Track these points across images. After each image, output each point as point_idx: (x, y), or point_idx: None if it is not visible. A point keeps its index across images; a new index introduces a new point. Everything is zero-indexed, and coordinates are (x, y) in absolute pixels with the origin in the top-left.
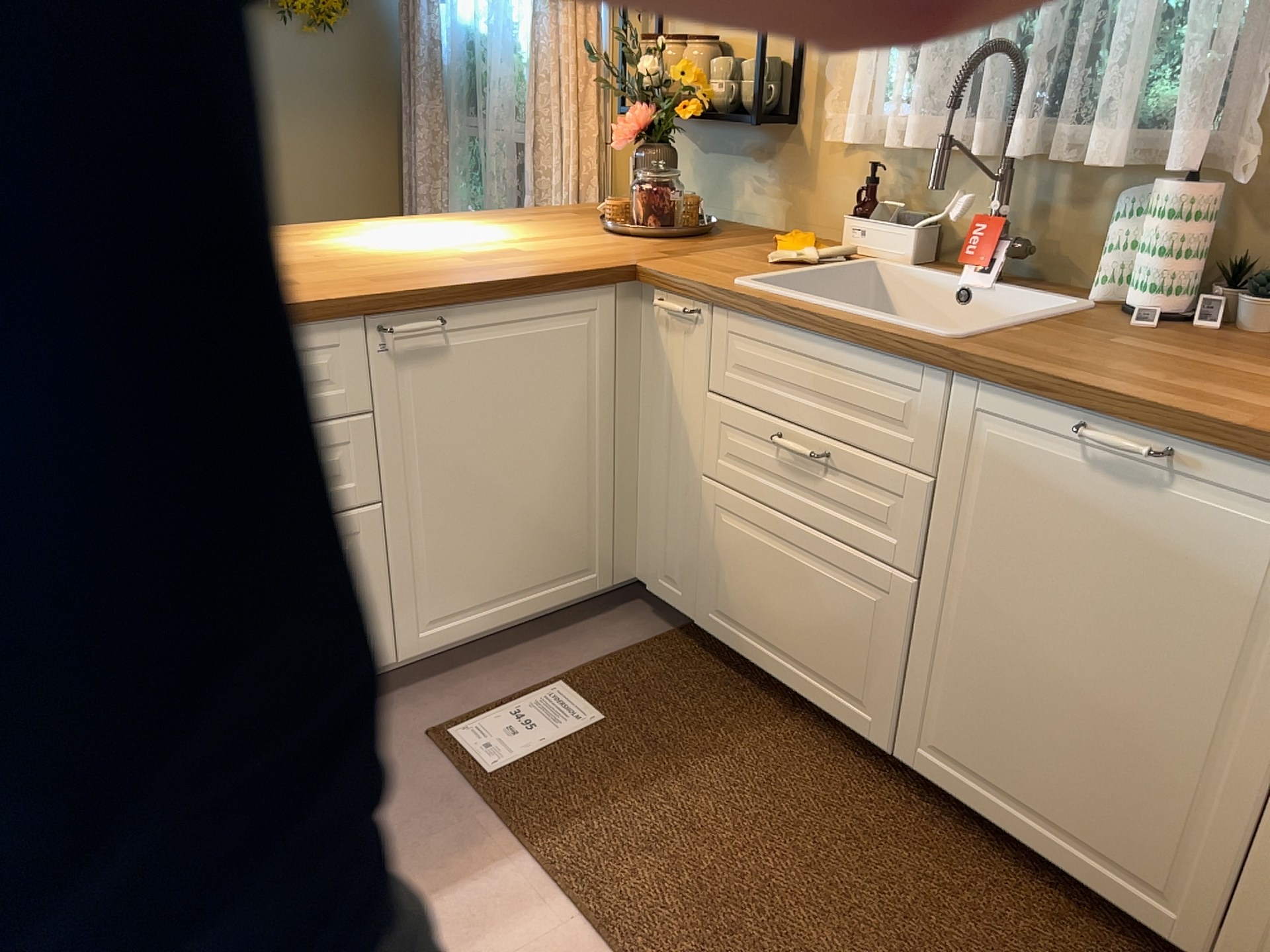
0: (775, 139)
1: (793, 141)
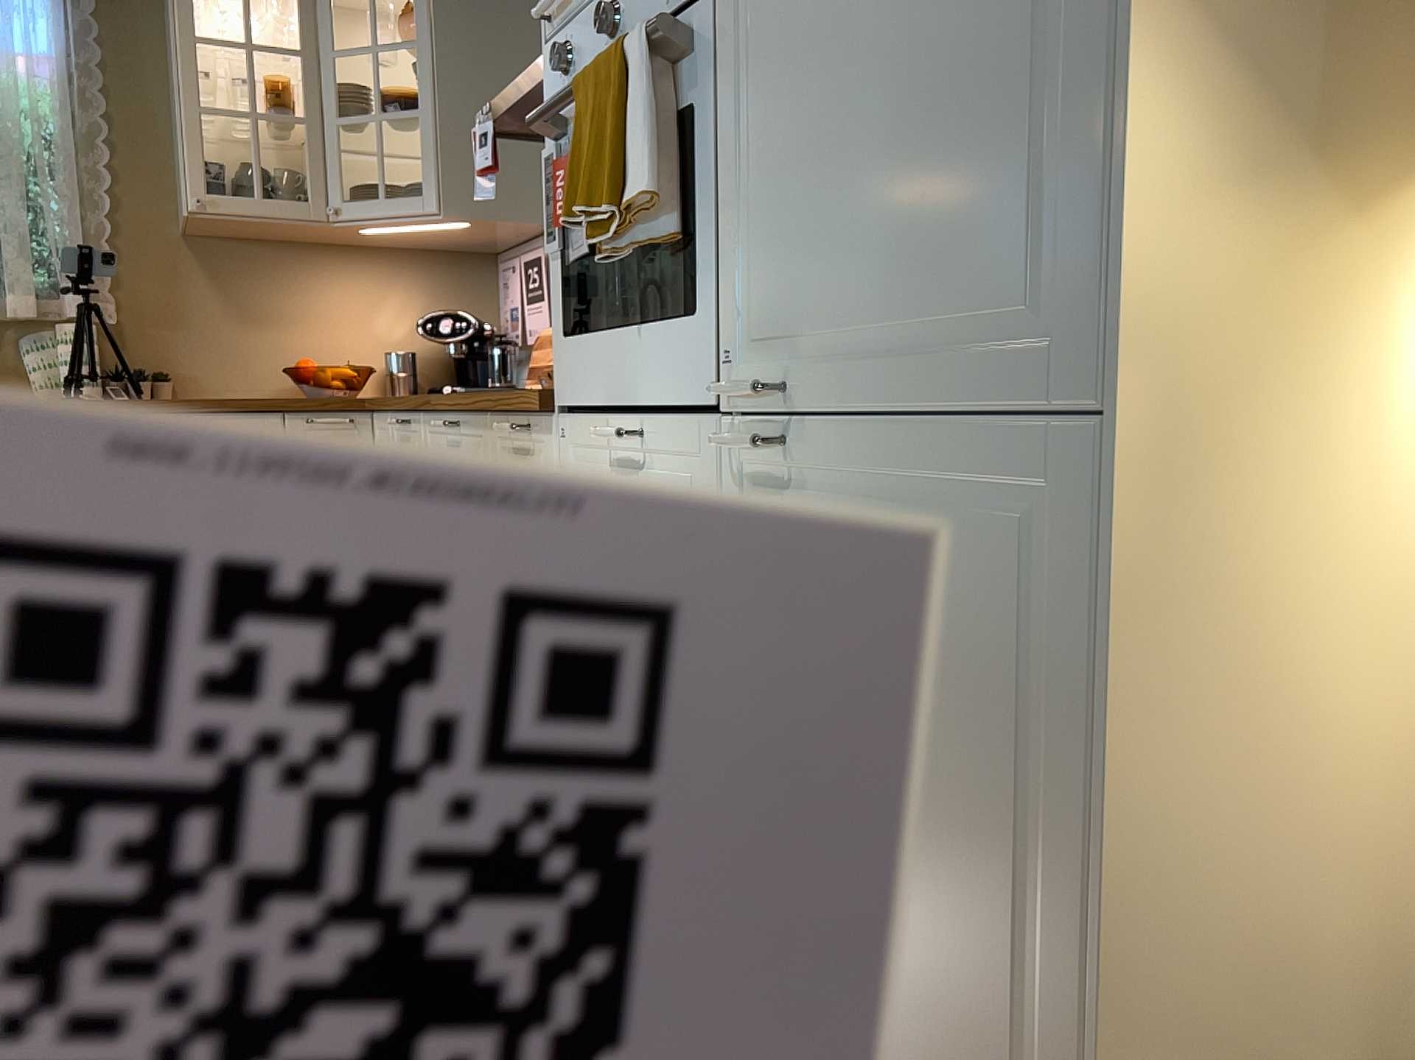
0: None
1: None
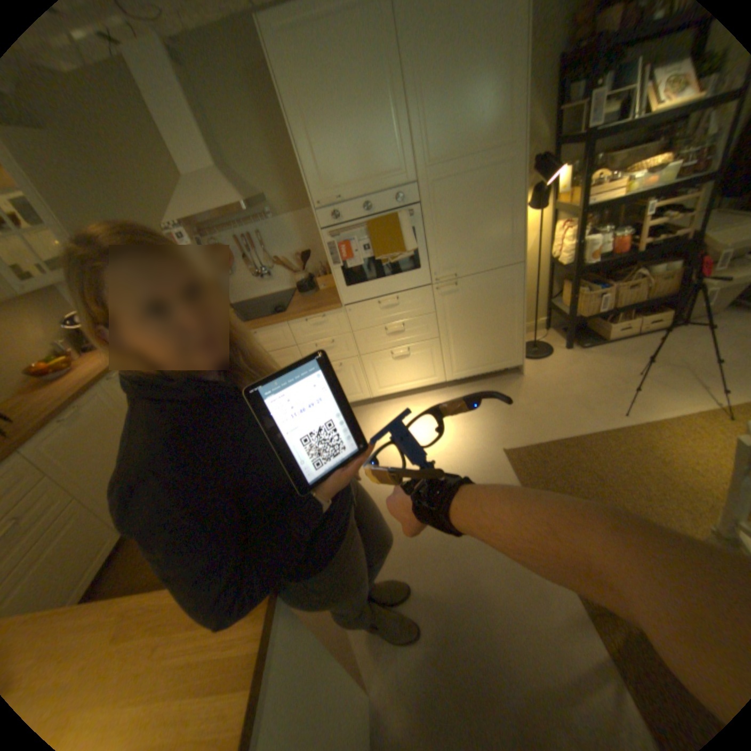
0: None
1: None
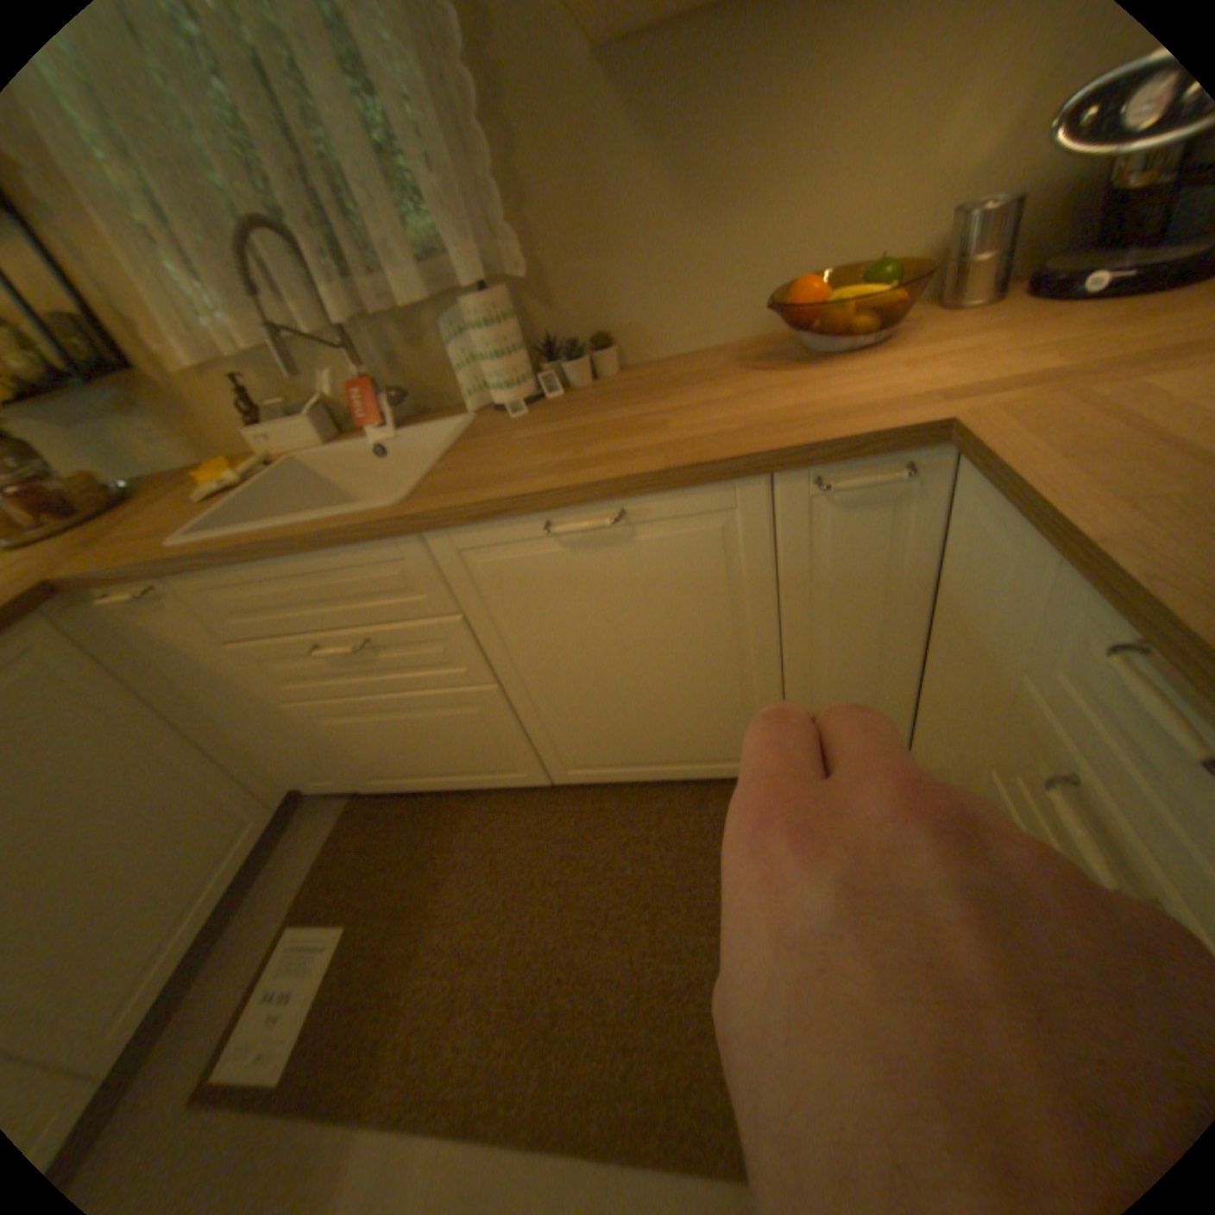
0: (129, 389)
1: (148, 384)
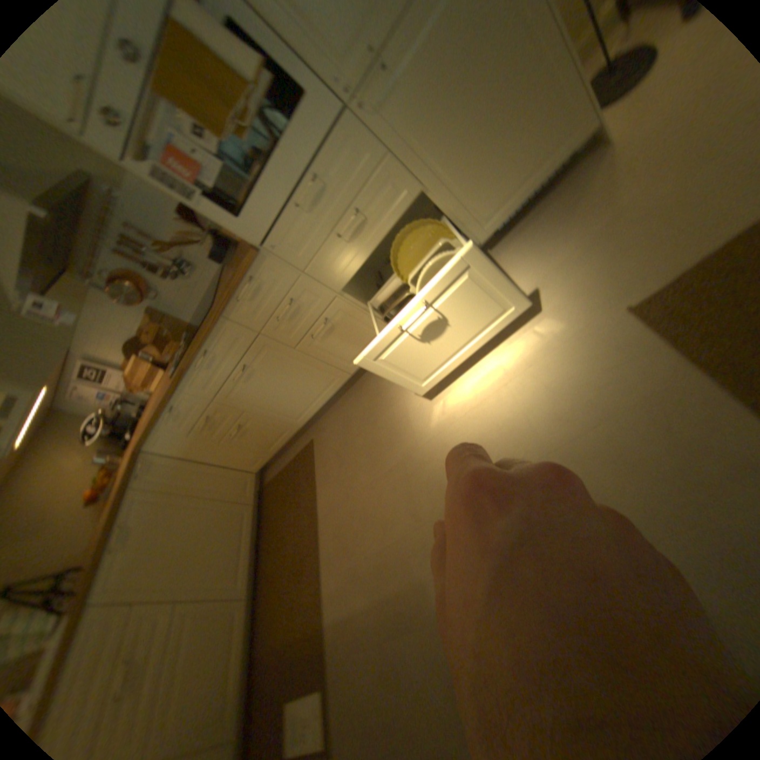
0: None
1: None
